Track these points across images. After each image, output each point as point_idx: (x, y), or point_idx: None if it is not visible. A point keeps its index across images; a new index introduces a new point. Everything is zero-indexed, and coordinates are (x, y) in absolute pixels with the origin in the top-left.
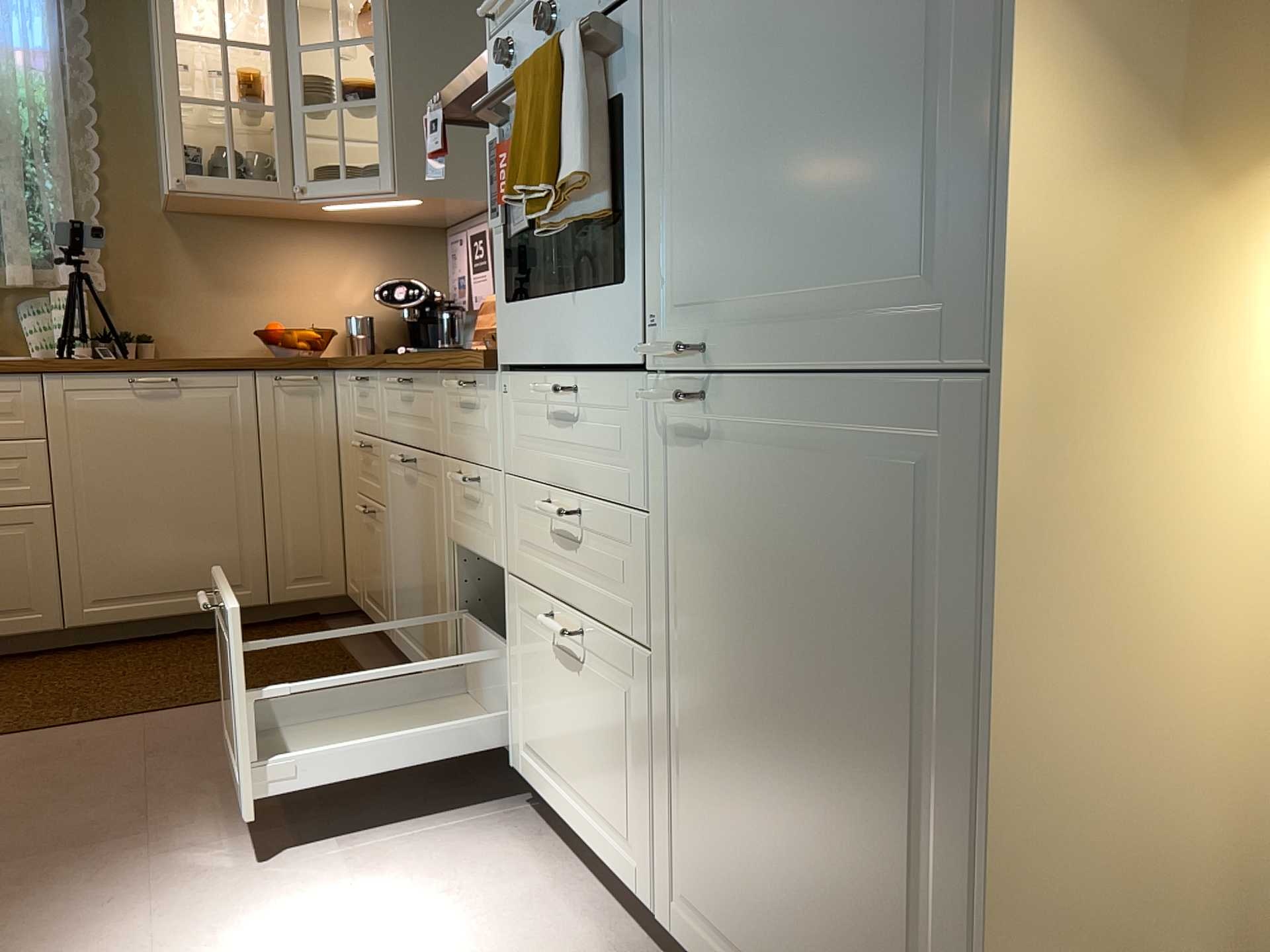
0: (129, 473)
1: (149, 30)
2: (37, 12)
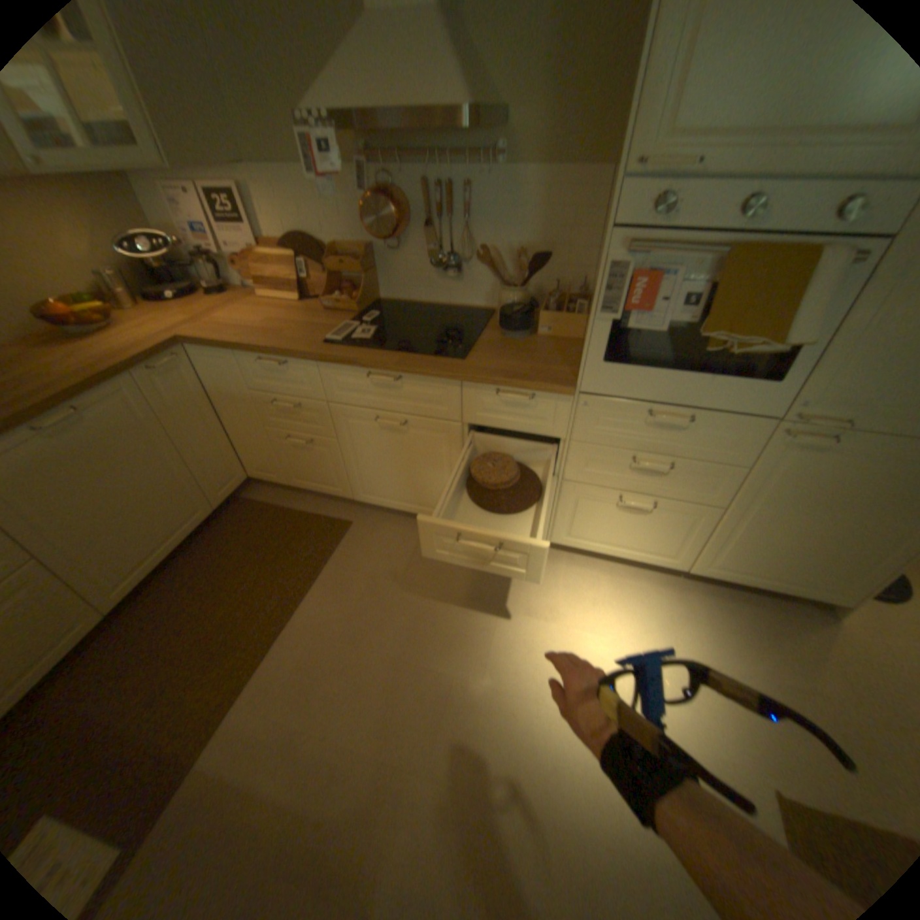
0: (81, 499)
1: None
2: None
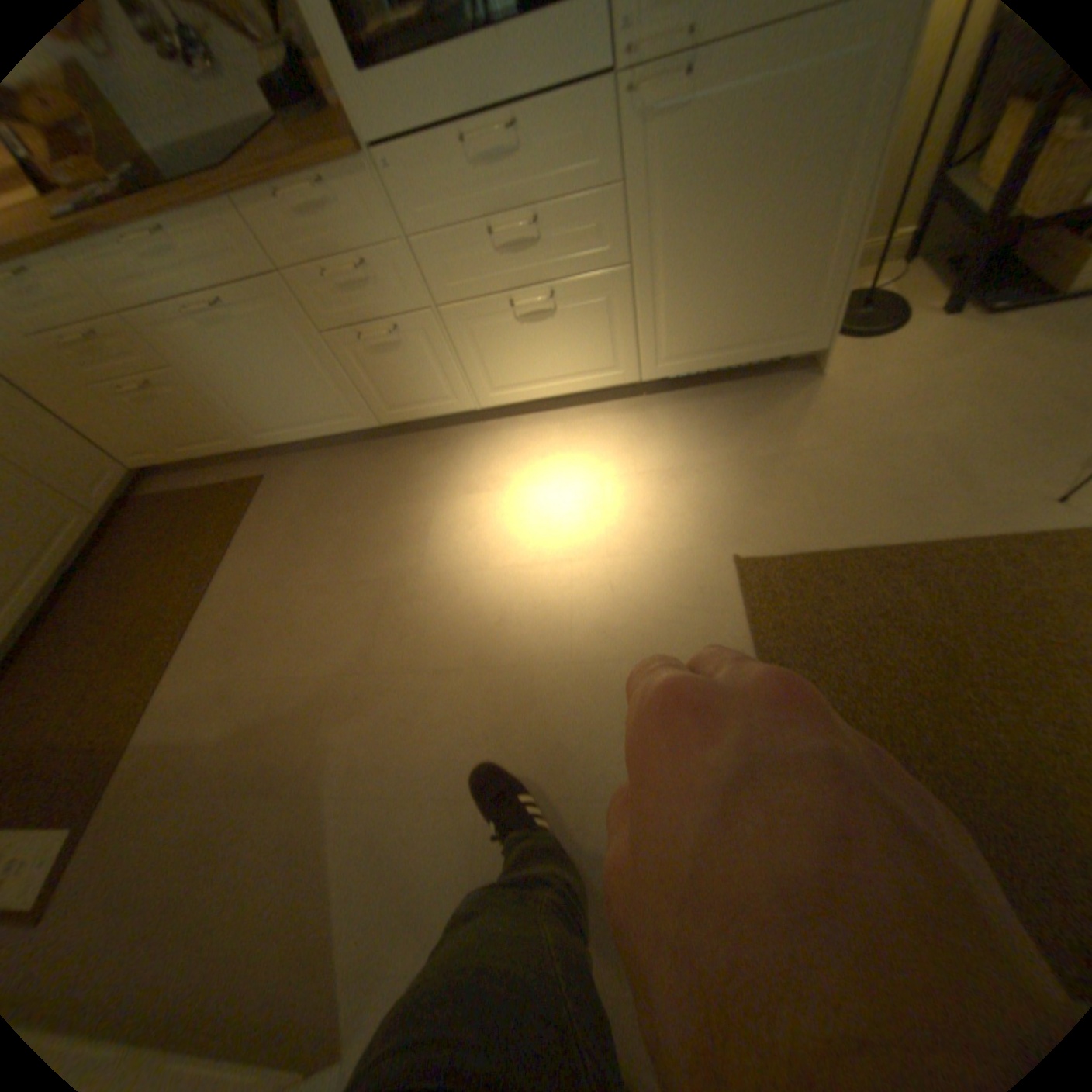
0: None
1: None
2: None
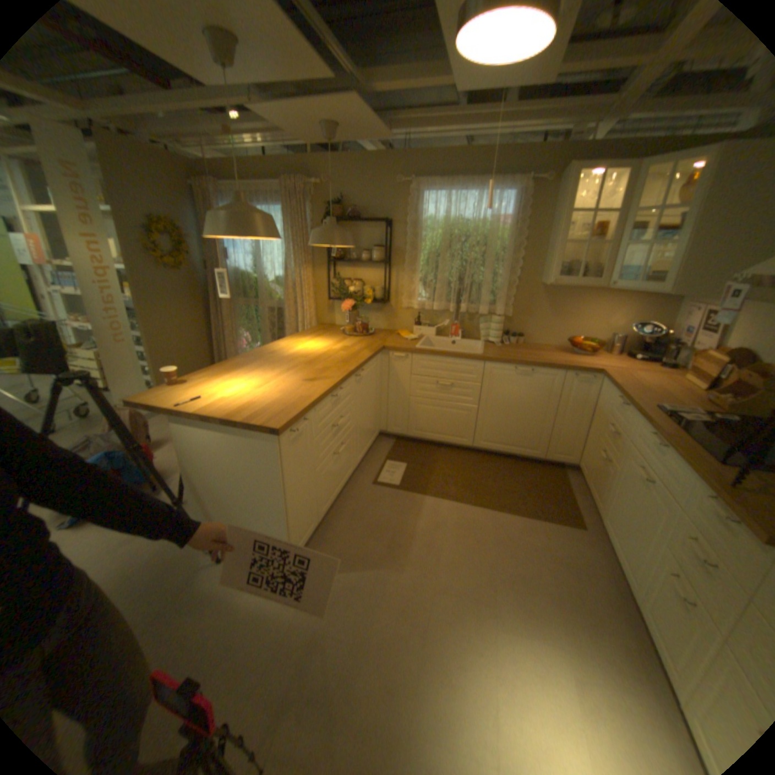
0: (506, 401)
1: (557, 198)
2: (512, 198)
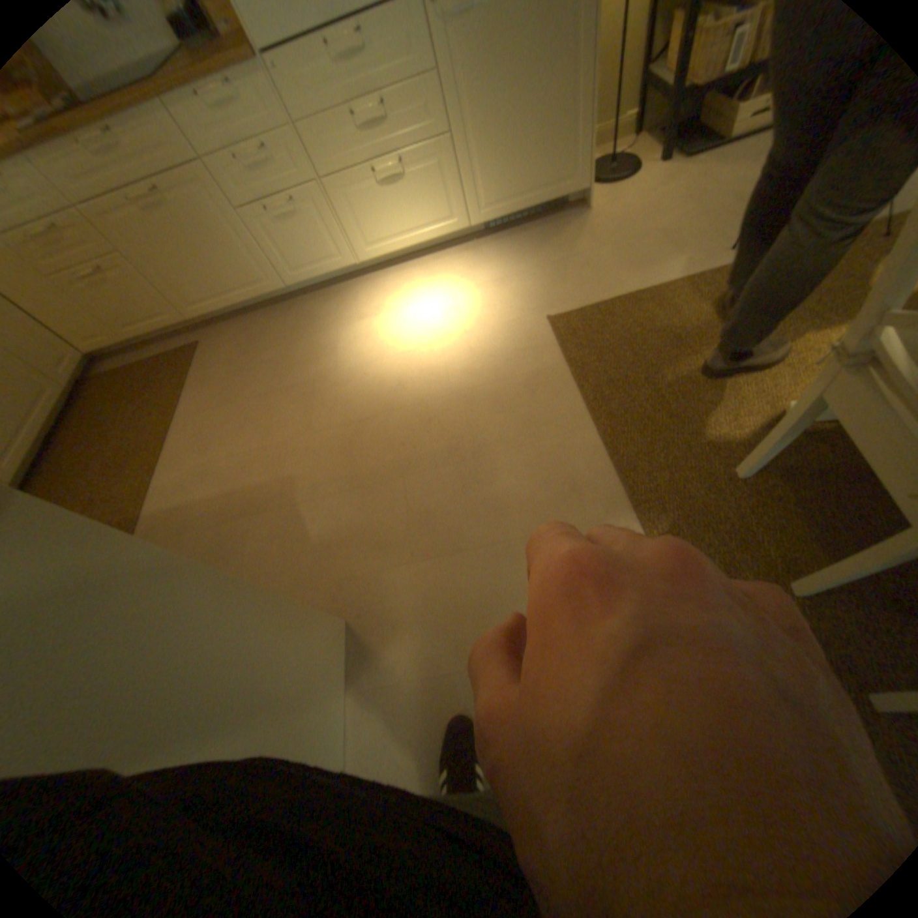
0: None
1: None
2: None
